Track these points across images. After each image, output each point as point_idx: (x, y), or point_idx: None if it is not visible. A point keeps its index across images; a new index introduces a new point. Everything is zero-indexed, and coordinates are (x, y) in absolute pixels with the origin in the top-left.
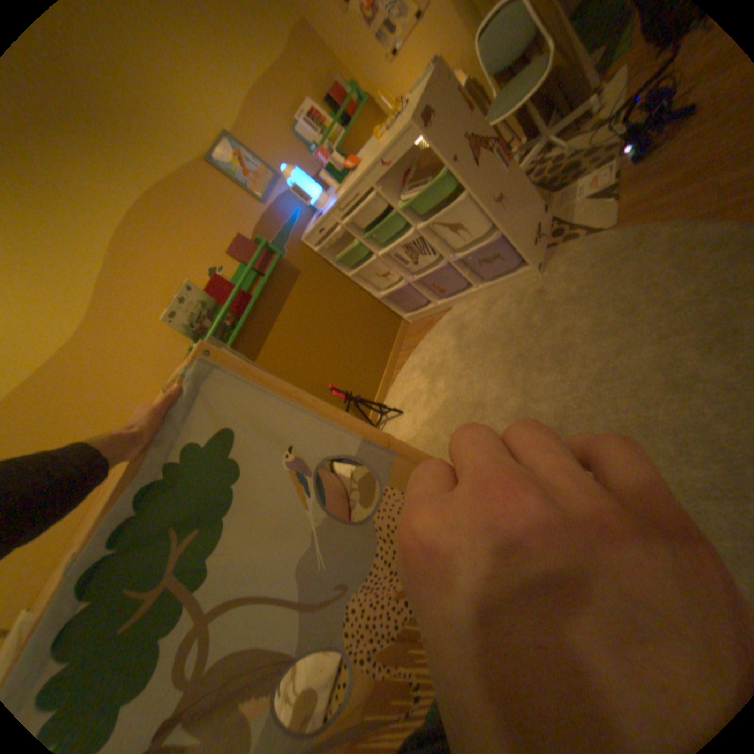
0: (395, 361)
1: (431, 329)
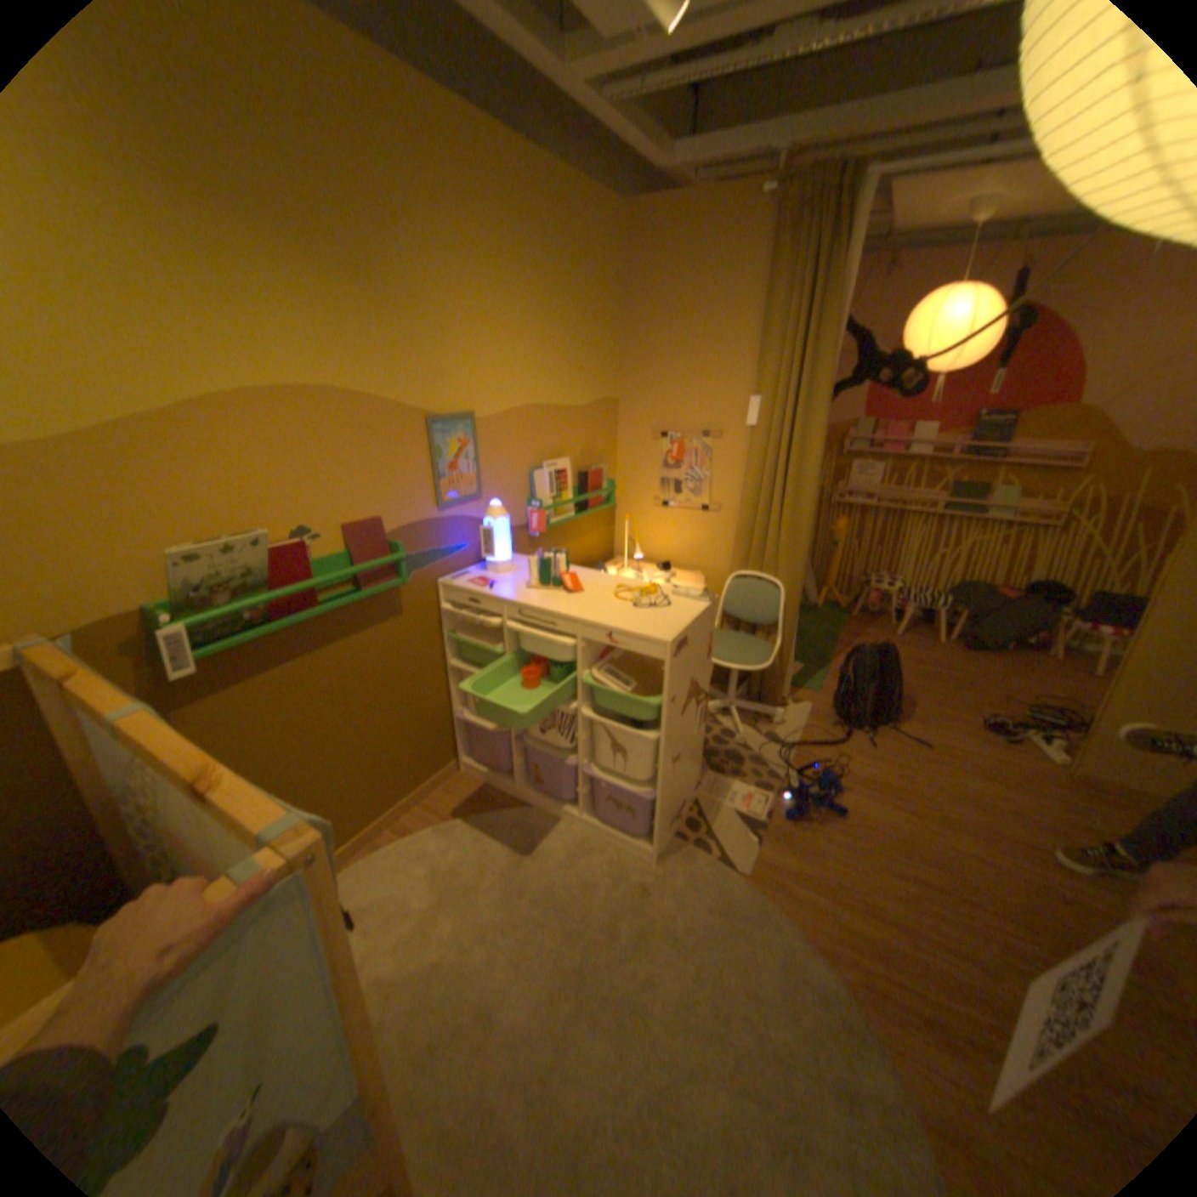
0: (399, 817)
1: (483, 811)
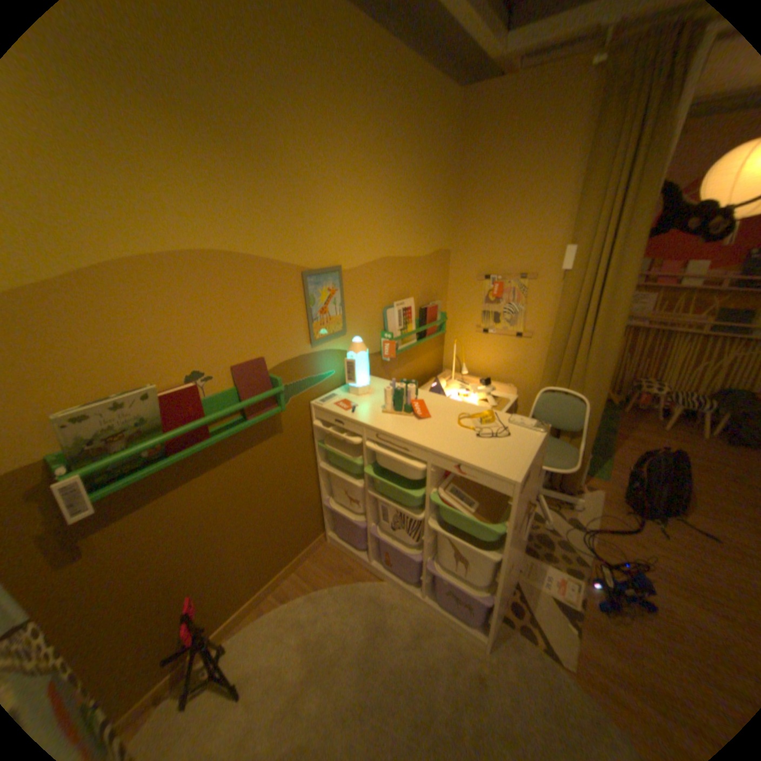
0: (280, 582)
1: (345, 581)
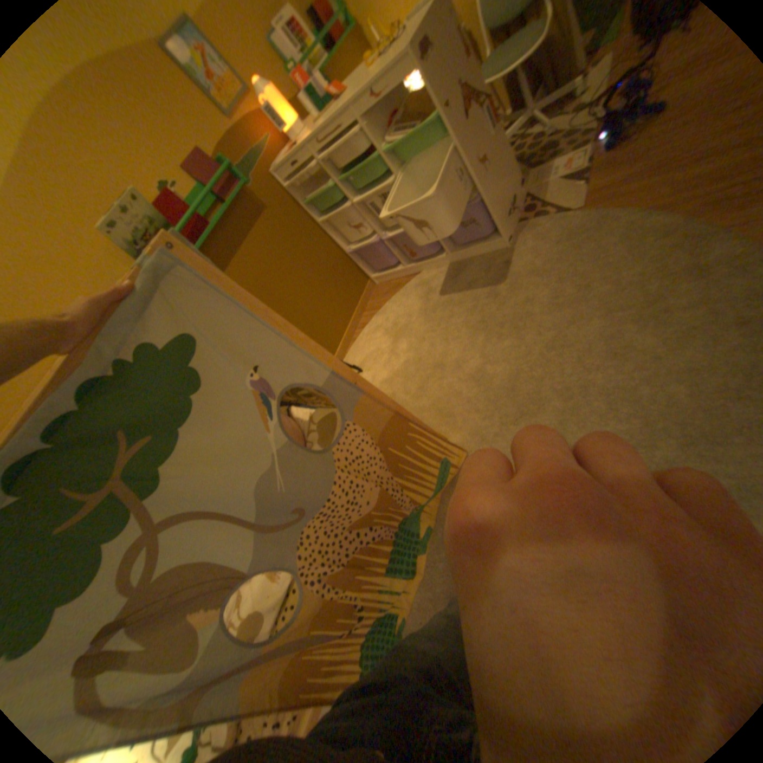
0: (357, 321)
1: (397, 291)
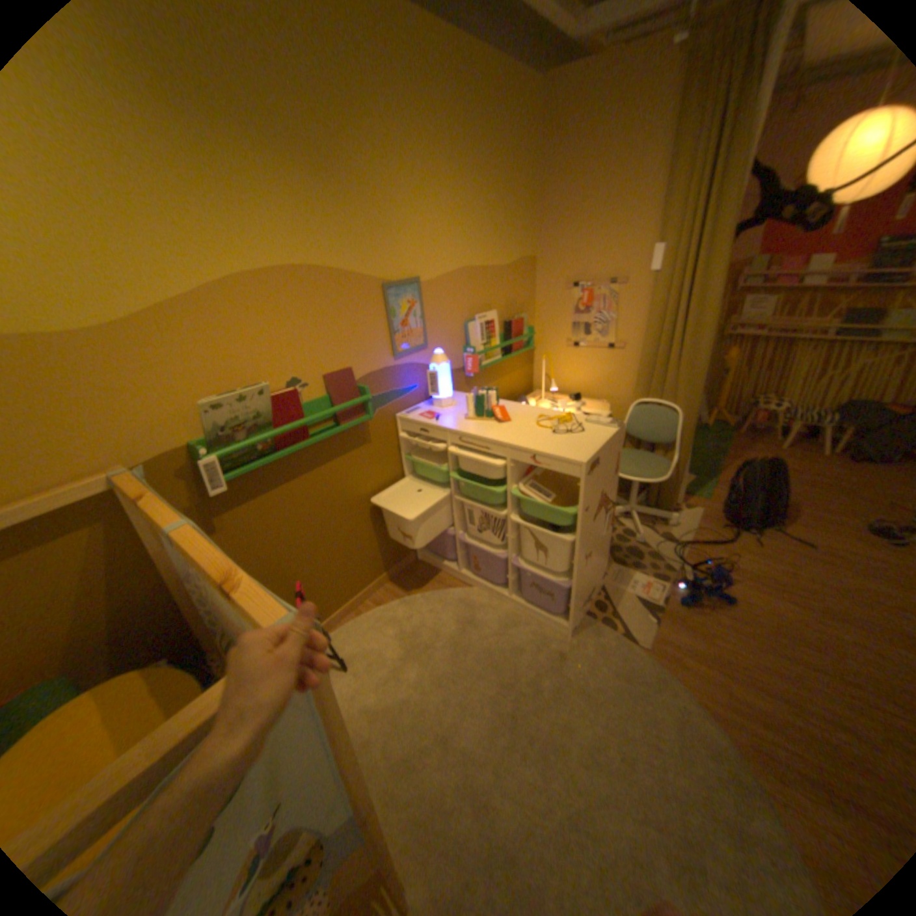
0: (375, 591)
1: (436, 589)
